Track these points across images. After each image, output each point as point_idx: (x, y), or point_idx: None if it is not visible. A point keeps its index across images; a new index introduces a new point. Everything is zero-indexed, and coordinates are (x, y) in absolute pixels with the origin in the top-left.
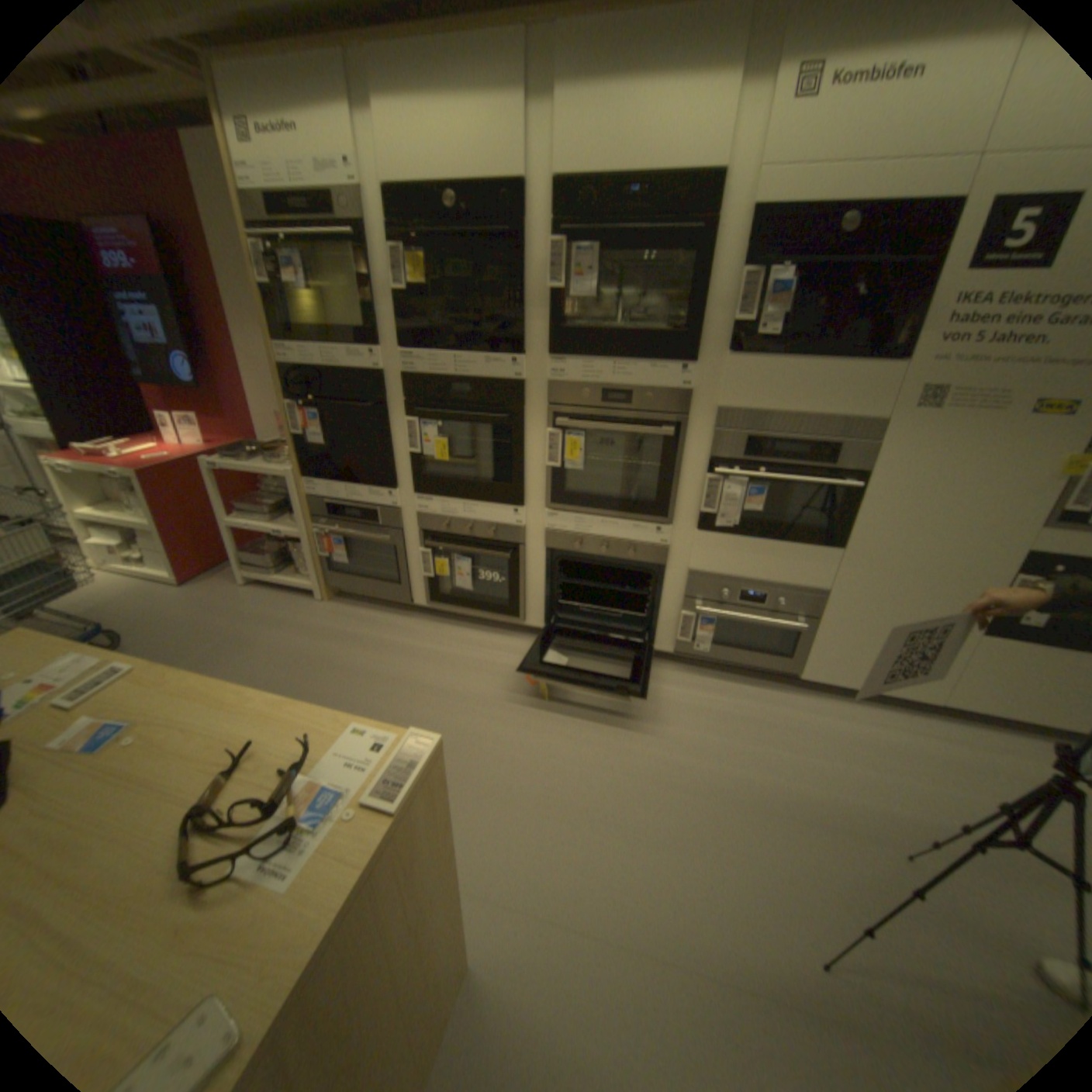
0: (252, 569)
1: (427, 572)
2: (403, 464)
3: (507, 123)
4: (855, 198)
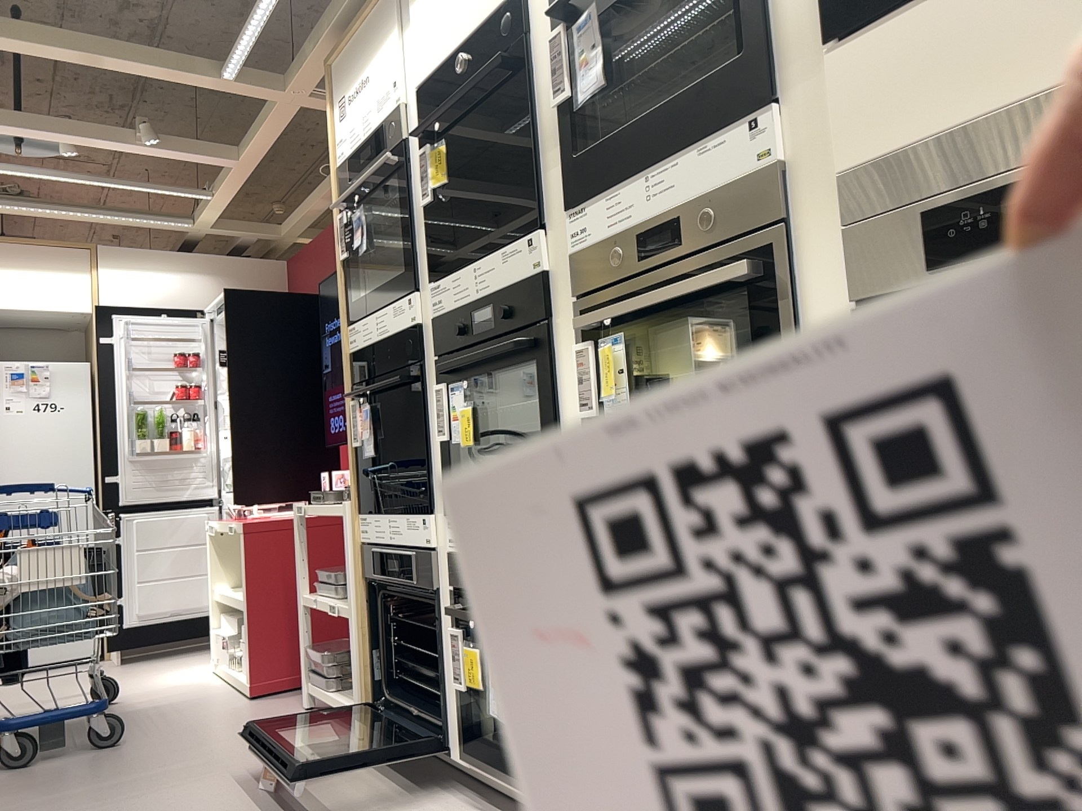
0: (323, 679)
1: (457, 675)
2: (438, 464)
3: None
4: None
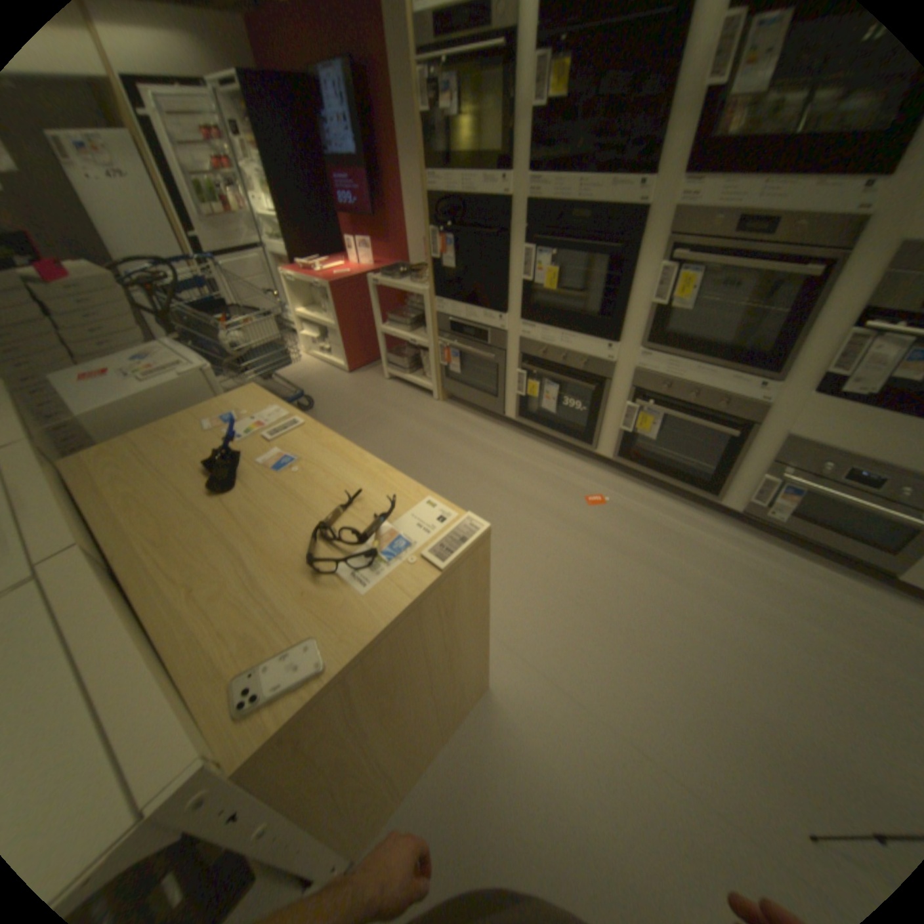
0: (395, 368)
1: (520, 390)
2: (516, 291)
3: None
4: None
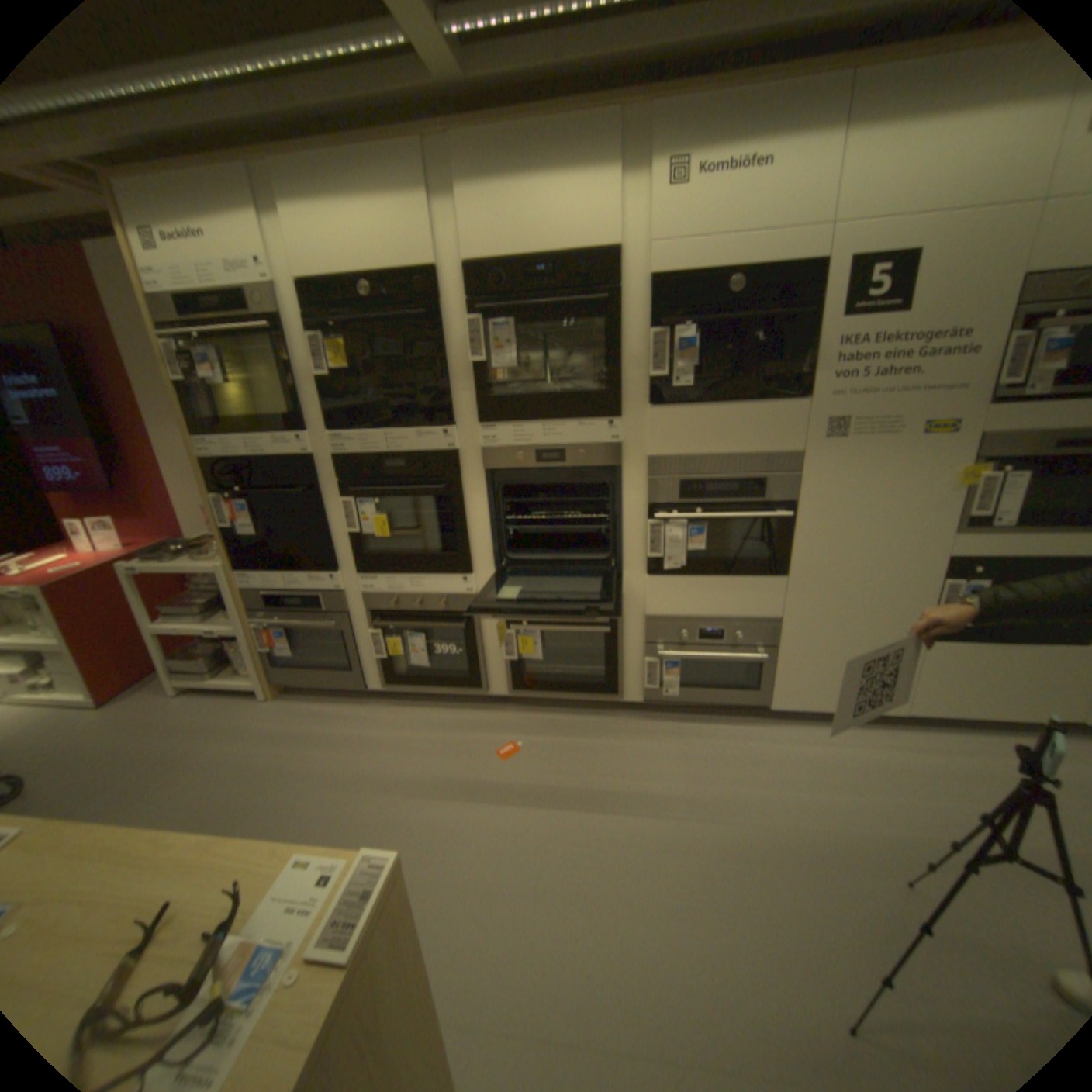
0: (184, 677)
1: (379, 654)
2: (343, 546)
3: (413, 219)
4: (737, 265)
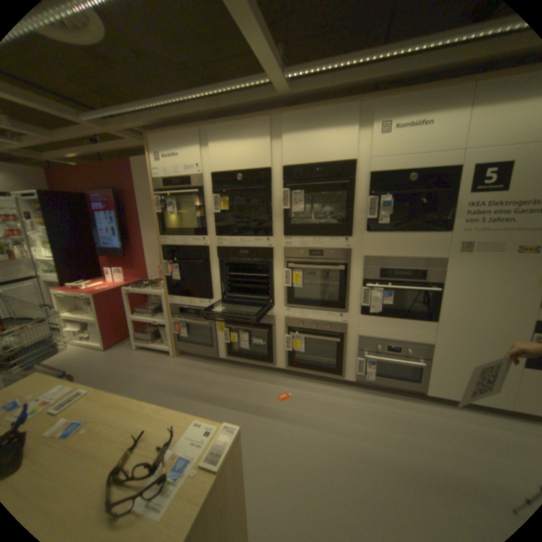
0: (140, 341)
1: (226, 340)
2: (216, 287)
3: (263, 148)
4: (414, 168)
